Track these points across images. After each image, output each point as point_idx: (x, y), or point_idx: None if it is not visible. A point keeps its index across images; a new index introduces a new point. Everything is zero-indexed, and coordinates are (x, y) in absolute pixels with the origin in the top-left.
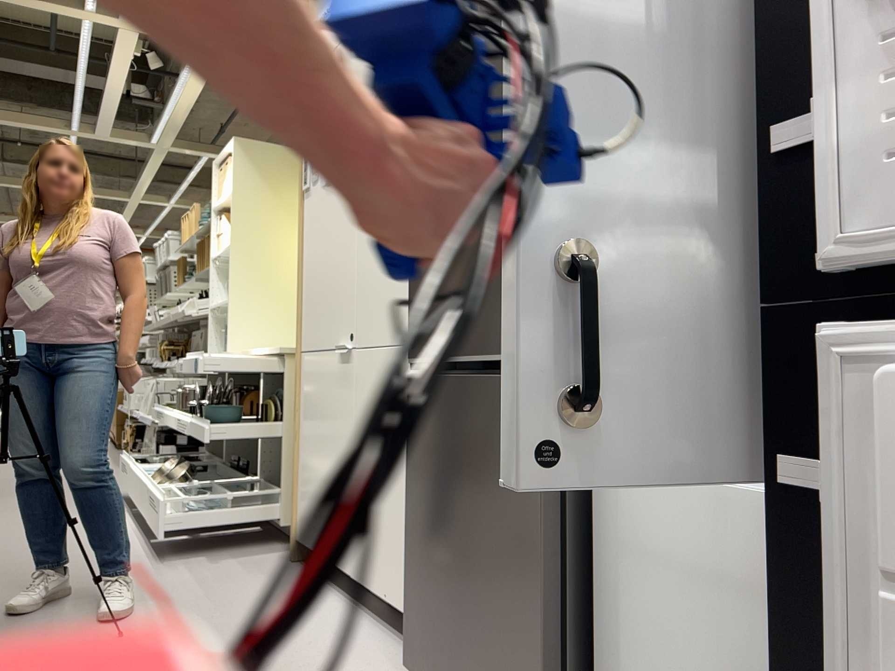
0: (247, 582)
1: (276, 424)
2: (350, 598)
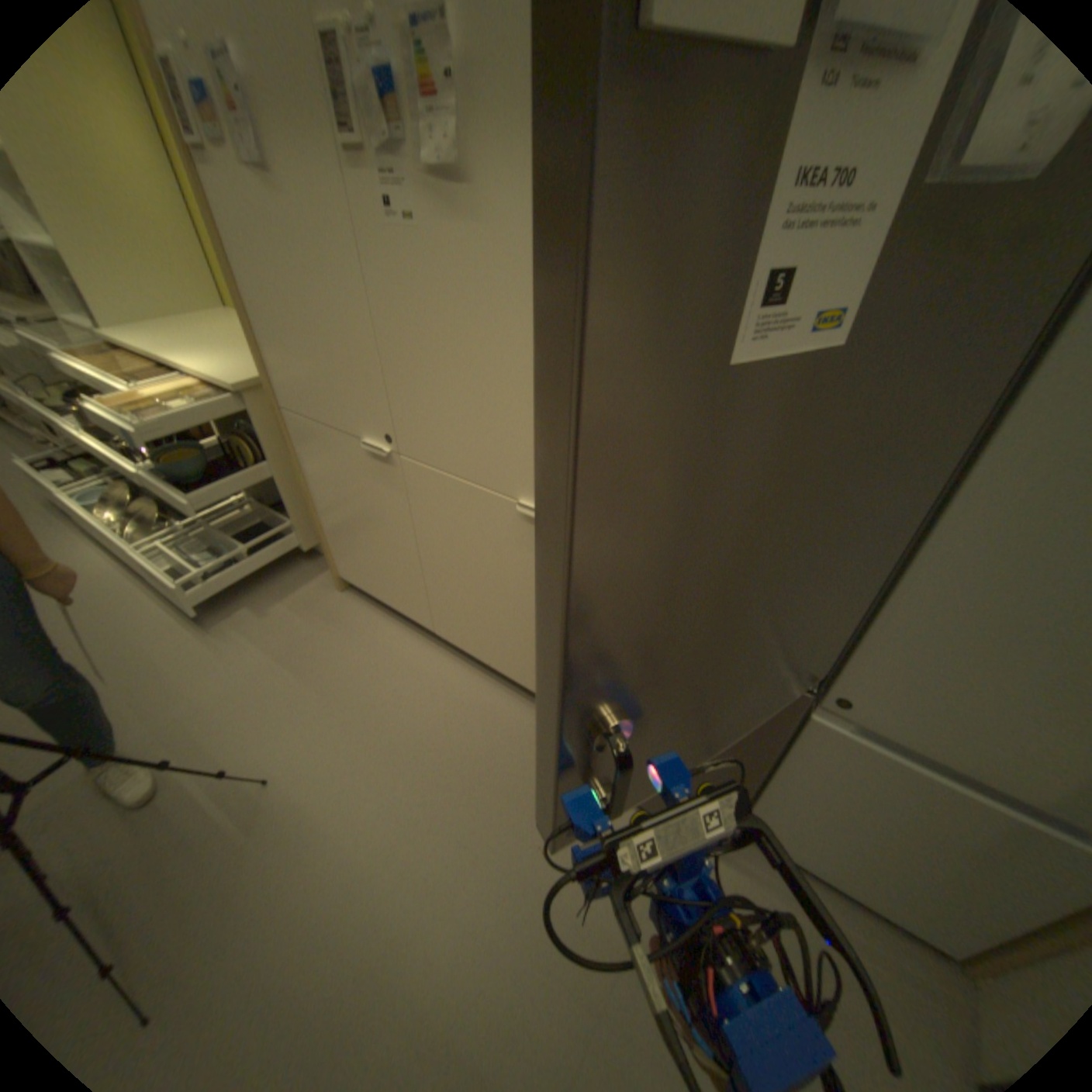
0: (319, 639)
1: (255, 459)
2: (430, 636)
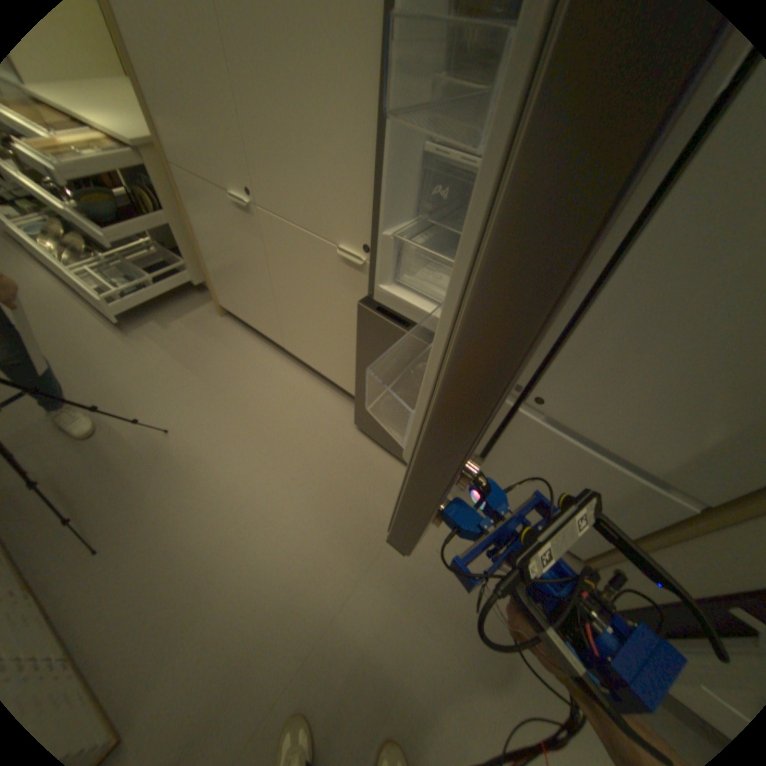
0: (205, 347)
1: (155, 208)
2: (282, 351)
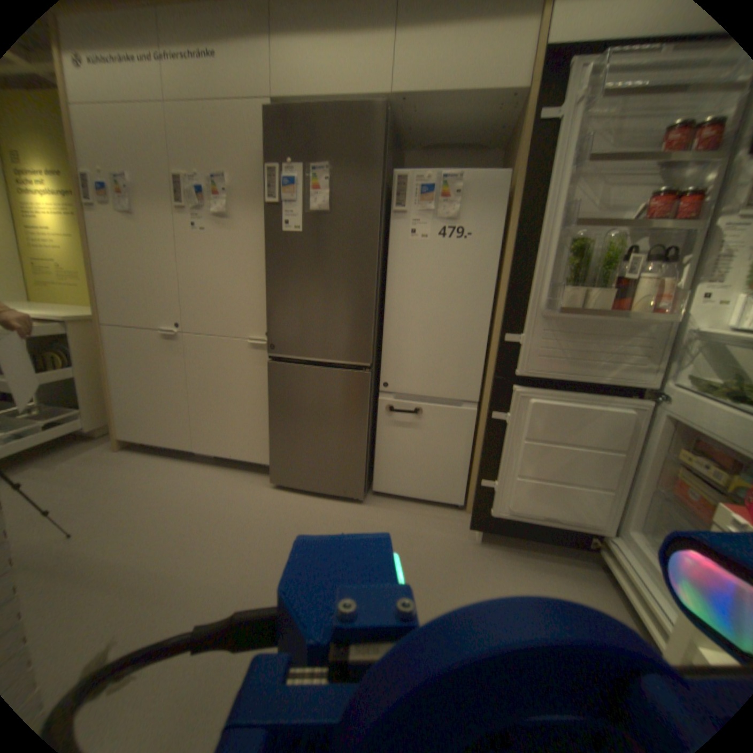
0: (102, 473)
1: (60, 369)
2: (187, 461)
